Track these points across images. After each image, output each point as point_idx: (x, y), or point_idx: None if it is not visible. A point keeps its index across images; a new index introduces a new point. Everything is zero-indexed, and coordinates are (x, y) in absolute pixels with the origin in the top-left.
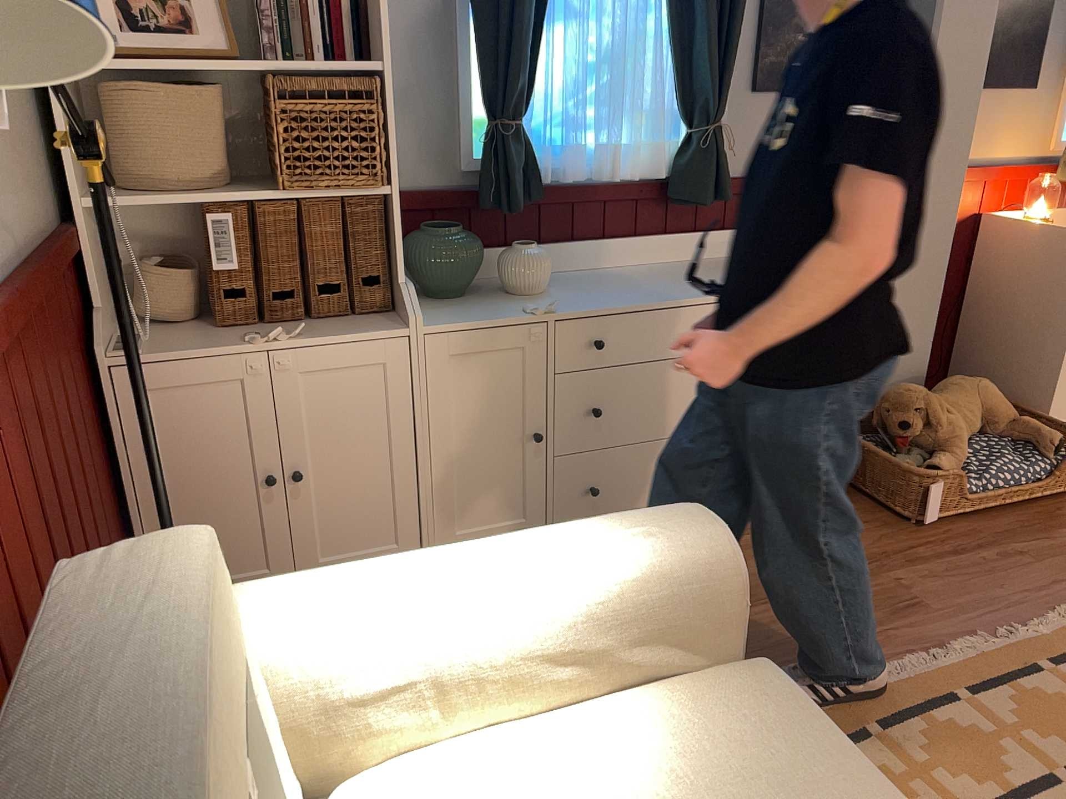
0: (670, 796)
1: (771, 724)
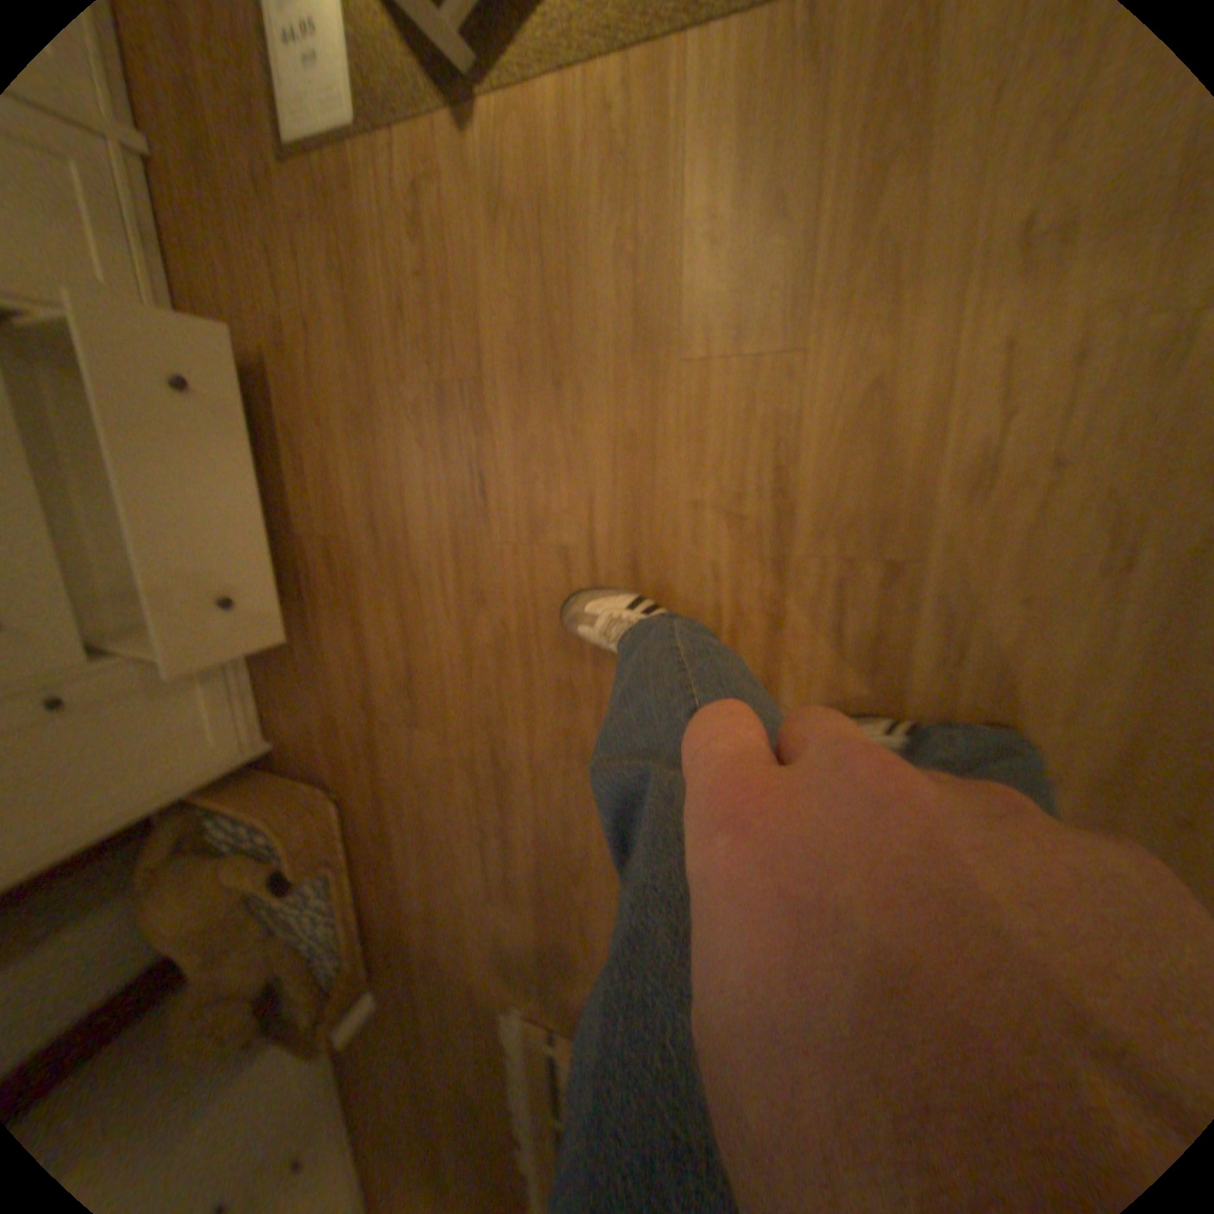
0: None
1: None
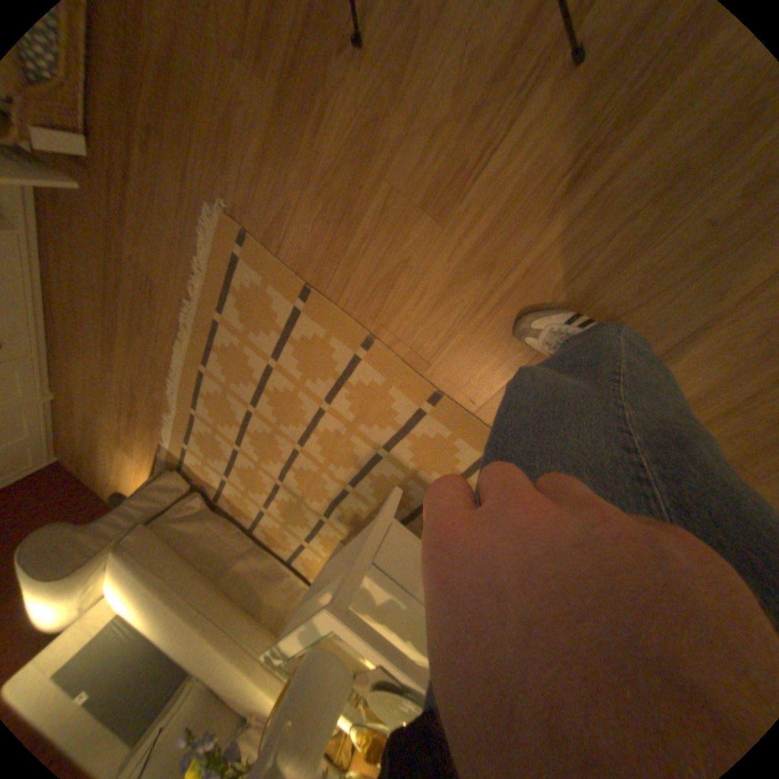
0: (131, 606)
1: (125, 584)
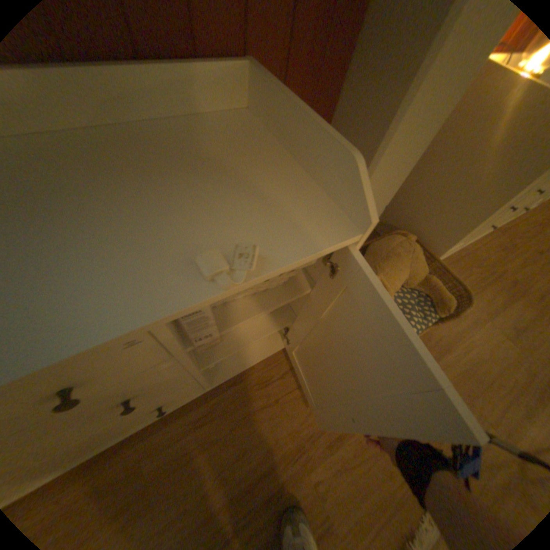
0: None
1: None
